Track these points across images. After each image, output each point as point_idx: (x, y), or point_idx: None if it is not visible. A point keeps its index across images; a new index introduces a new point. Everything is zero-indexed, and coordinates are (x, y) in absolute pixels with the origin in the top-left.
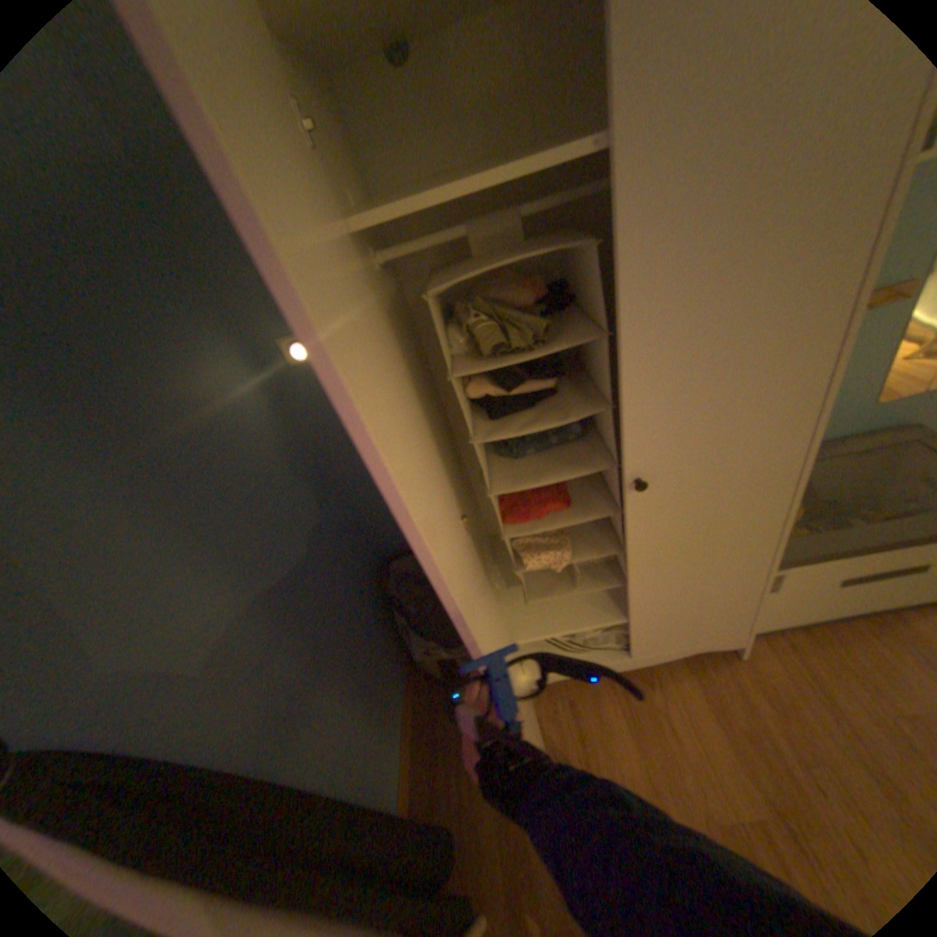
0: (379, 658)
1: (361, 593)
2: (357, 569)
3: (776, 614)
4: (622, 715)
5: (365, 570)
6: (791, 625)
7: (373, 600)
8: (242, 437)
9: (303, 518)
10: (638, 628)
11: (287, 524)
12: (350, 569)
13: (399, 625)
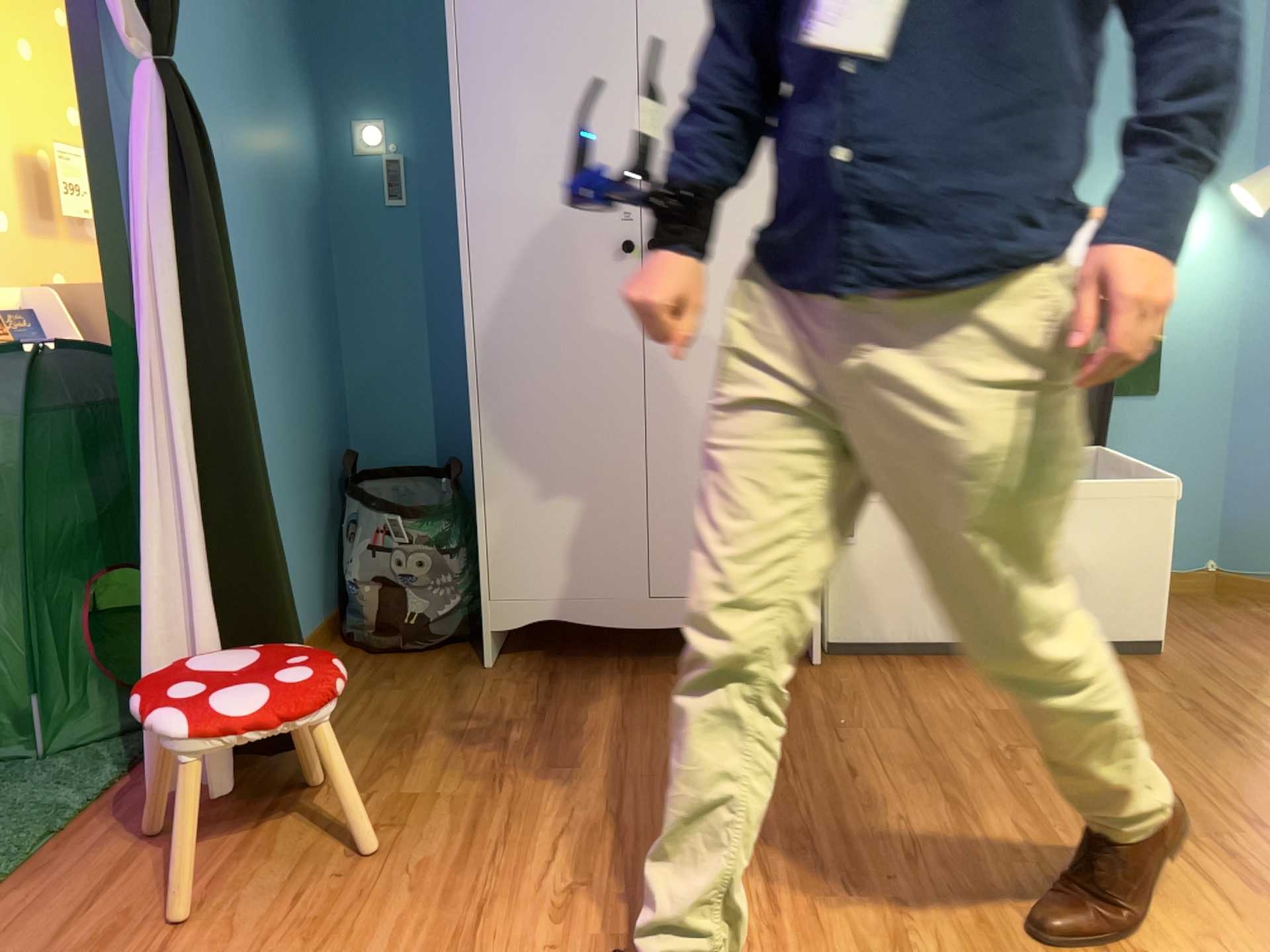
0: (302, 534)
1: (316, 444)
2: (325, 421)
3: (859, 589)
4: (616, 685)
5: (331, 438)
6: (889, 629)
7: (325, 479)
8: (290, 161)
9: (301, 286)
10: (663, 541)
11: (288, 265)
12: (318, 404)
13: (344, 537)
